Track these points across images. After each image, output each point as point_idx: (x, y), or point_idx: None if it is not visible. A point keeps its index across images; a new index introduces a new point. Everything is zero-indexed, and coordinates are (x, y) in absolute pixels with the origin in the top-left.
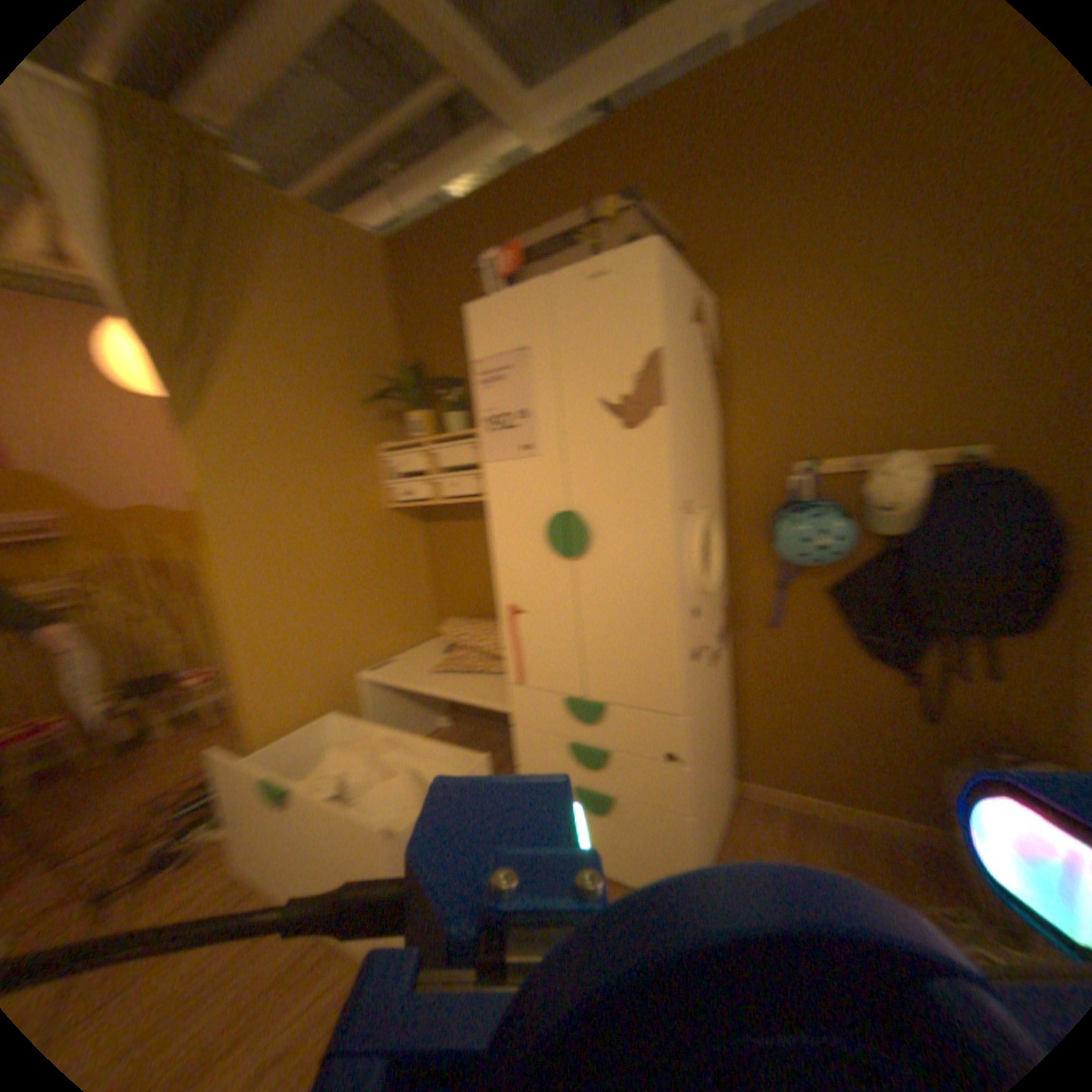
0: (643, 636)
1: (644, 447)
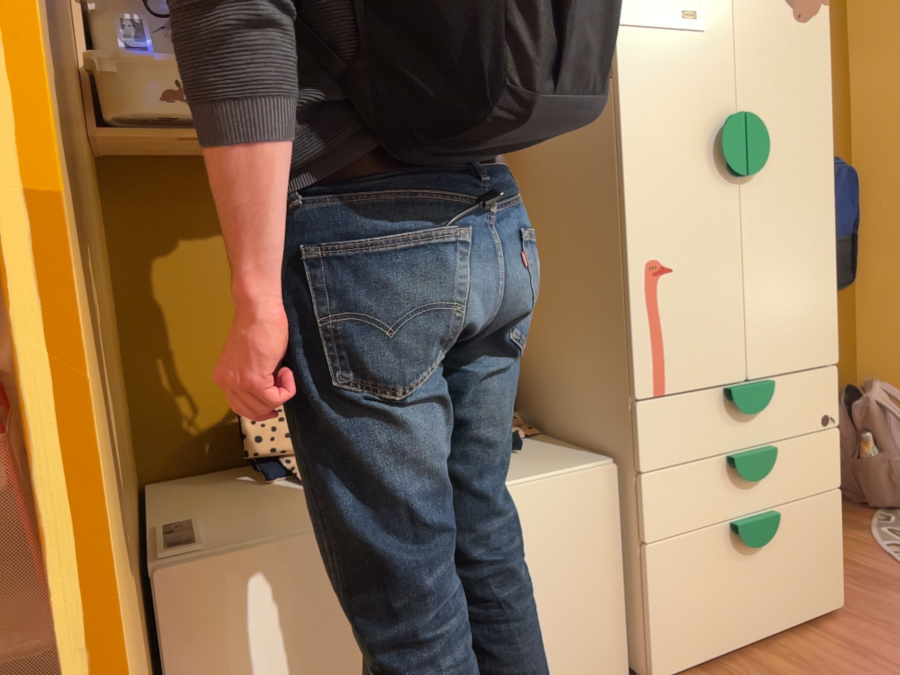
0: (811, 273)
1: (816, 46)
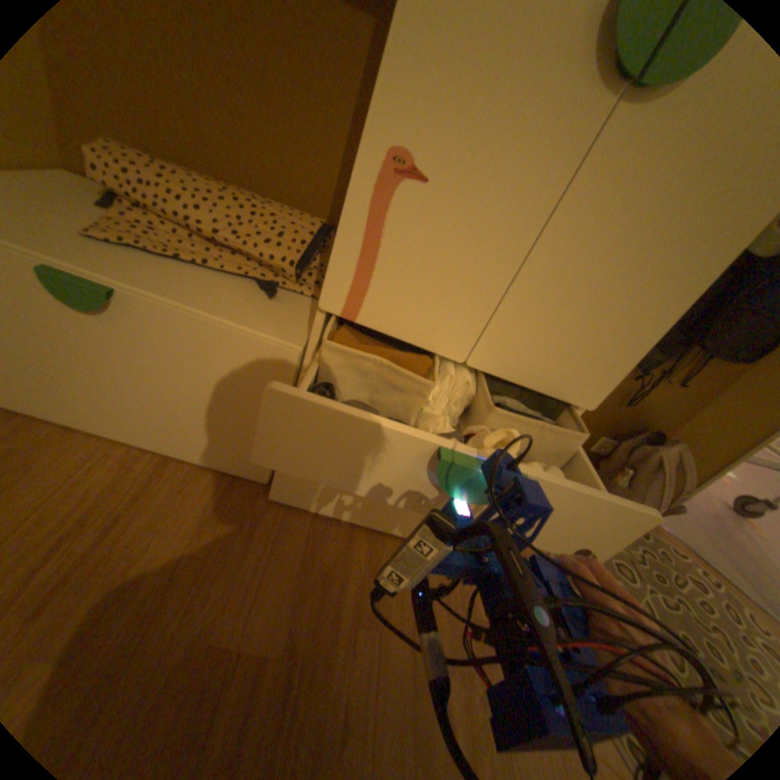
0: (633, 301)
1: None
